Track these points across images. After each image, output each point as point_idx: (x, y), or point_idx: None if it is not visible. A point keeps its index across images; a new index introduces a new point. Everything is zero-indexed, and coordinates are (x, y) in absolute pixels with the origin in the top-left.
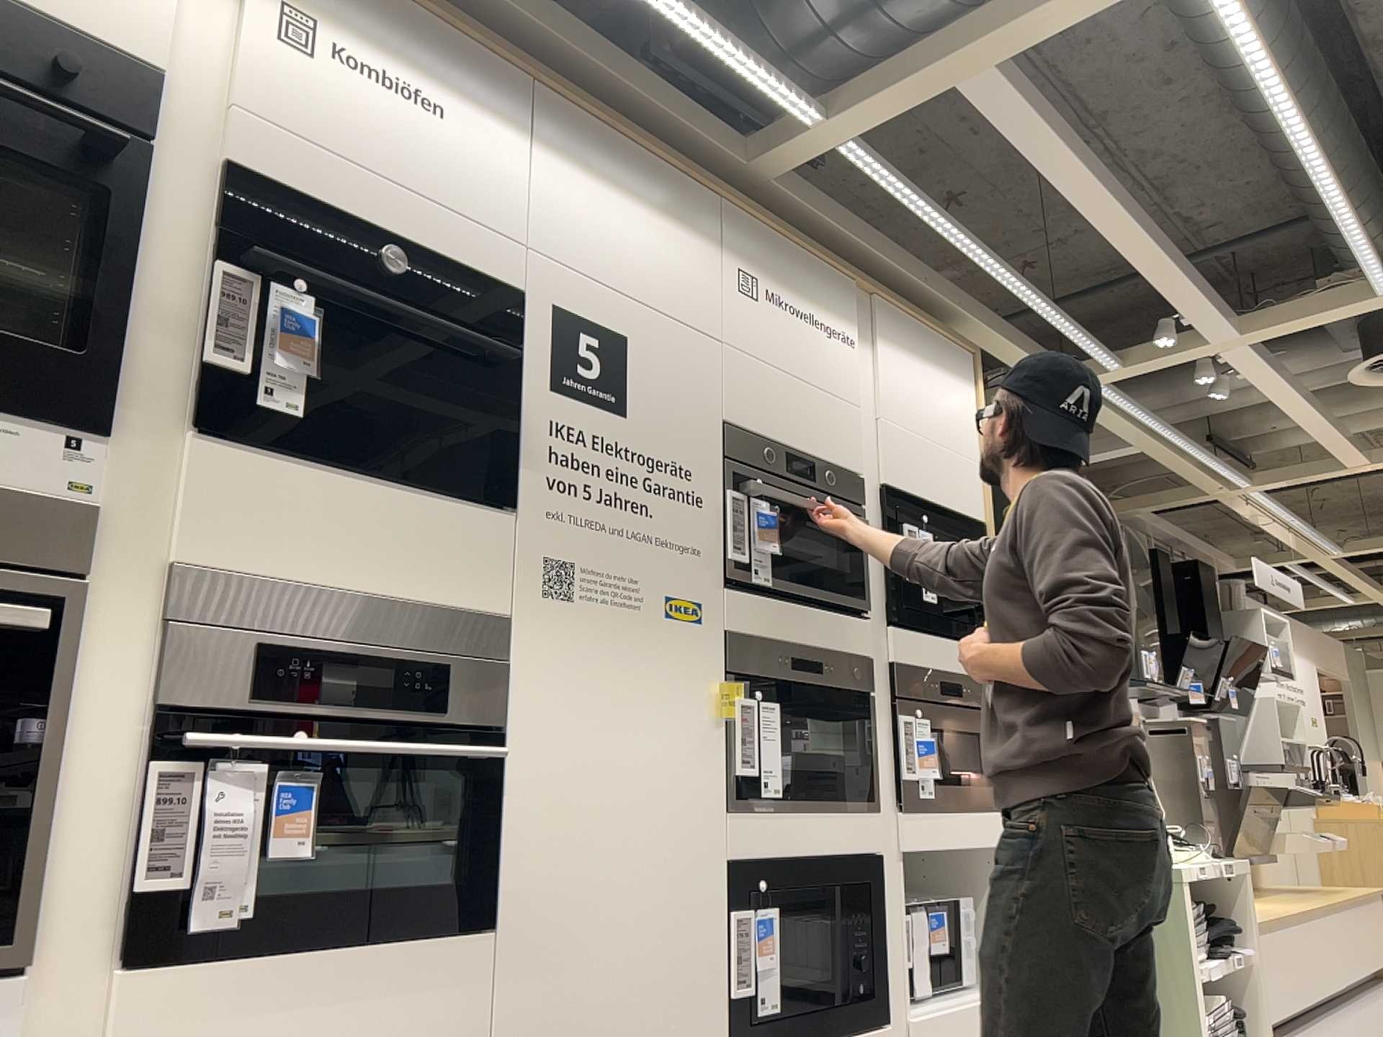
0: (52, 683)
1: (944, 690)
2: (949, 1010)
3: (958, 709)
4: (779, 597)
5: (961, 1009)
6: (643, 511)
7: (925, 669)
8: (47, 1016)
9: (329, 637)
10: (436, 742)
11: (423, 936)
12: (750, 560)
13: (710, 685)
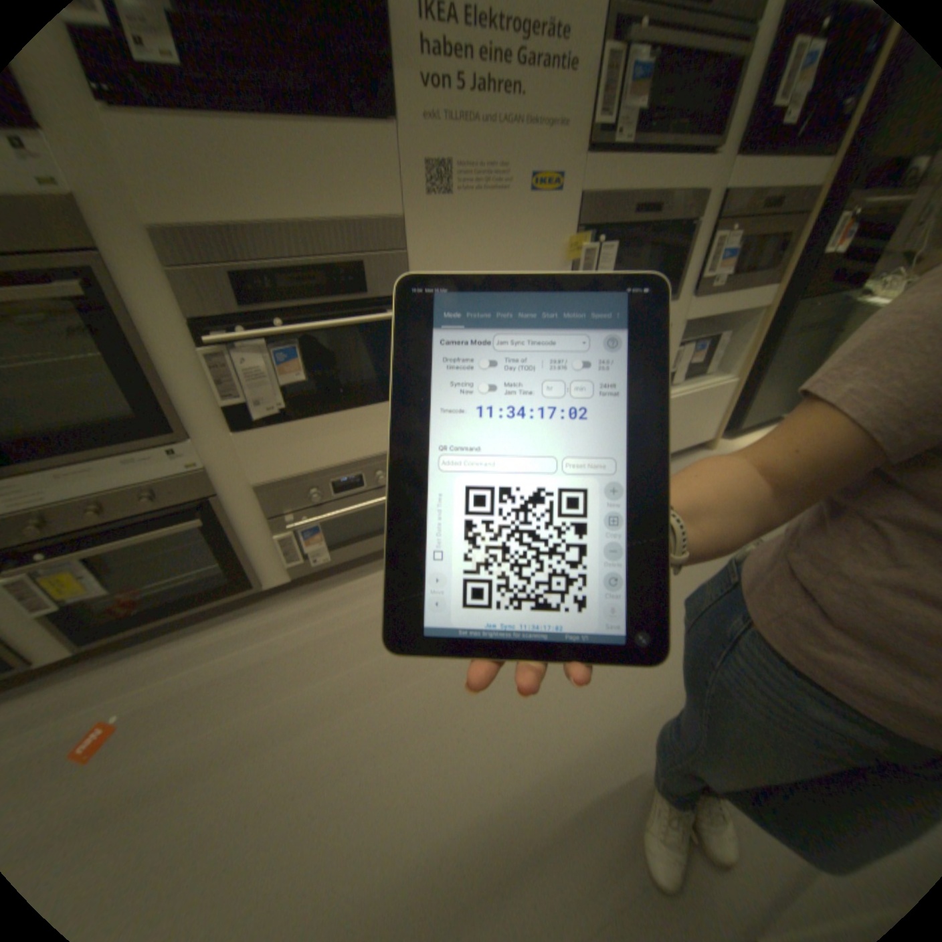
0: (118, 317)
1: (766, 204)
2: (687, 392)
3: (774, 215)
4: (638, 148)
5: (695, 391)
6: (515, 89)
7: (756, 188)
8: (210, 449)
9: (274, 257)
10: (364, 309)
11: (377, 401)
12: (616, 119)
13: (563, 237)
